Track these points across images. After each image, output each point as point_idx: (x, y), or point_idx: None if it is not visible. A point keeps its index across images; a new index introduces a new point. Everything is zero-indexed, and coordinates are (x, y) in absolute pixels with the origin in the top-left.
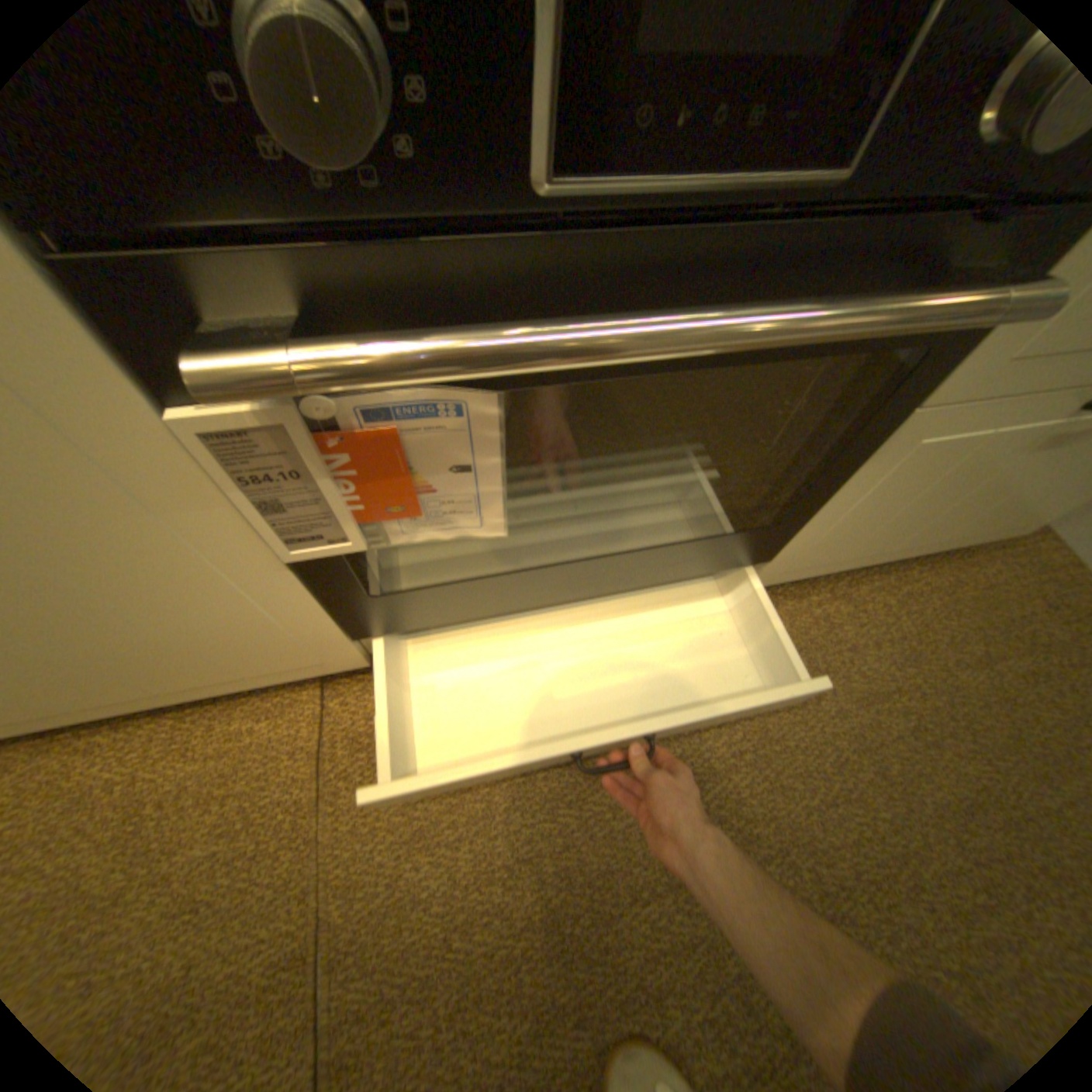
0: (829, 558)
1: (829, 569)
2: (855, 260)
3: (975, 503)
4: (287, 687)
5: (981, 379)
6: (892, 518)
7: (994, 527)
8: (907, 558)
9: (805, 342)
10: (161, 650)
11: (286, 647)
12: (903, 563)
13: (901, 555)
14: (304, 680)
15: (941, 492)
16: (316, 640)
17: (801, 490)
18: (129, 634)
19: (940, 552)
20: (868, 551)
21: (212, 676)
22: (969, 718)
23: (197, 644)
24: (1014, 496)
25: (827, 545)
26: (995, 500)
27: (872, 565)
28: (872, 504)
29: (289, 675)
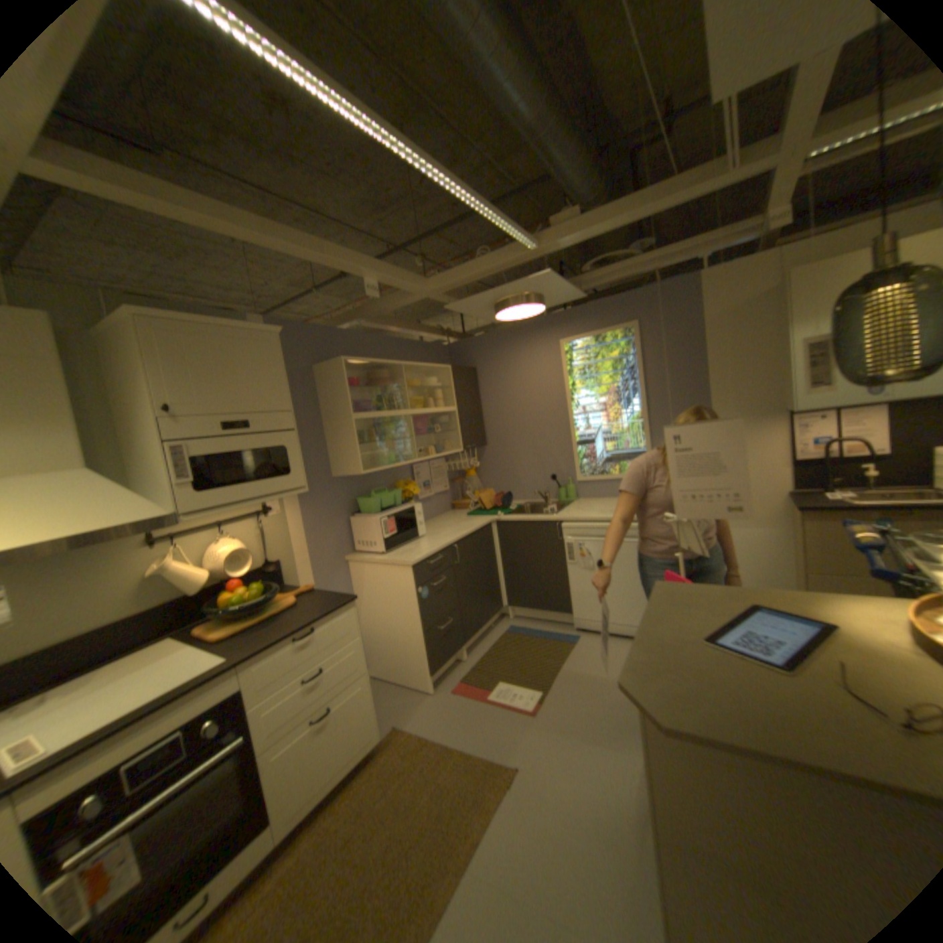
0: (295, 808)
1: (304, 811)
2: (201, 759)
3: (324, 756)
4: None
5: (263, 746)
6: (298, 780)
7: (352, 753)
8: (337, 784)
9: (204, 774)
10: None
11: None
12: (348, 785)
13: (330, 785)
14: None
15: (303, 764)
16: None
17: (248, 797)
18: None
19: (348, 772)
20: (309, 794)
21: None
22: (379, 821)
23: None
24: (337, 745)
25: (285, 804)
26: (331, 750)
27: (324, 796)
28: (281, 783)
29: None
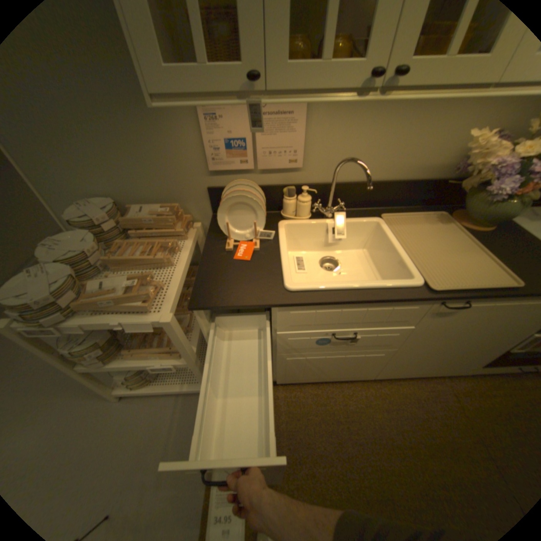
0: None
1: None
2: None
3: None
4: (442, 378)
5: None
6: None
7: None
8: None
9: None
10: (460, 365)
11: (473, 368)
12: None
13: None
14: (451, 377)
15: None
16: (479, 367)
17: None
18: (465, 361)
19: None
20: None
21: (450, 372)
22: None
23: (466, 365)
24: None
25: None
26: None
27: None
28: None
29: (457, 375)
